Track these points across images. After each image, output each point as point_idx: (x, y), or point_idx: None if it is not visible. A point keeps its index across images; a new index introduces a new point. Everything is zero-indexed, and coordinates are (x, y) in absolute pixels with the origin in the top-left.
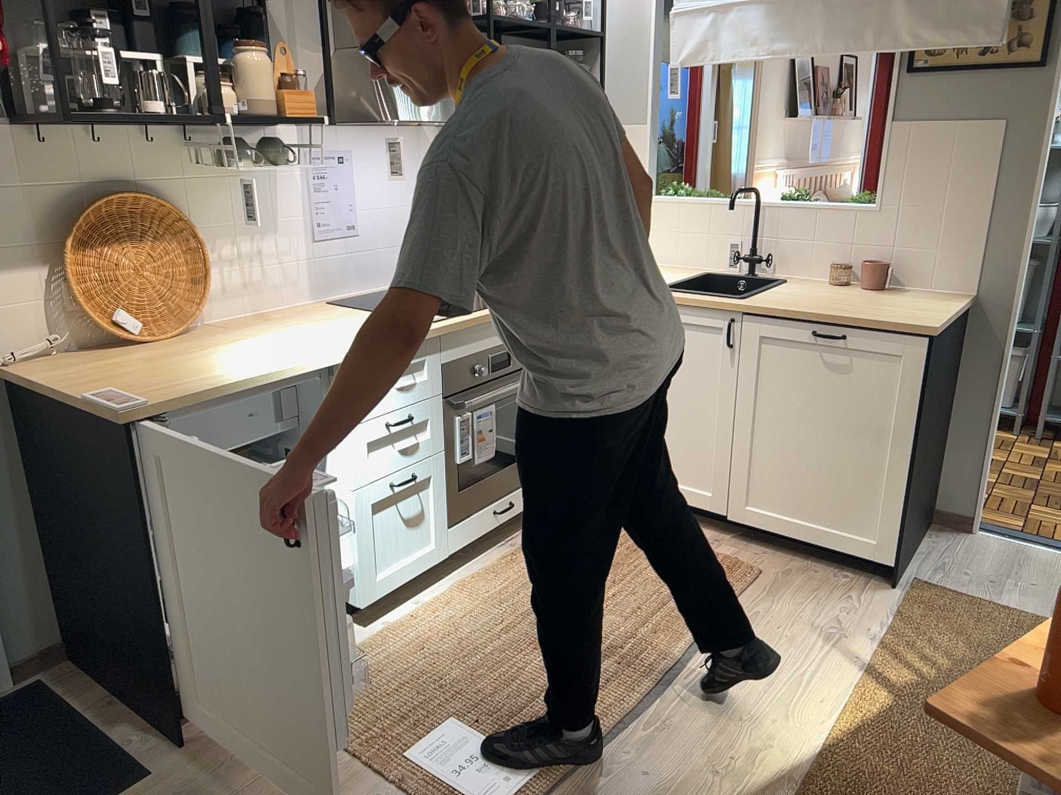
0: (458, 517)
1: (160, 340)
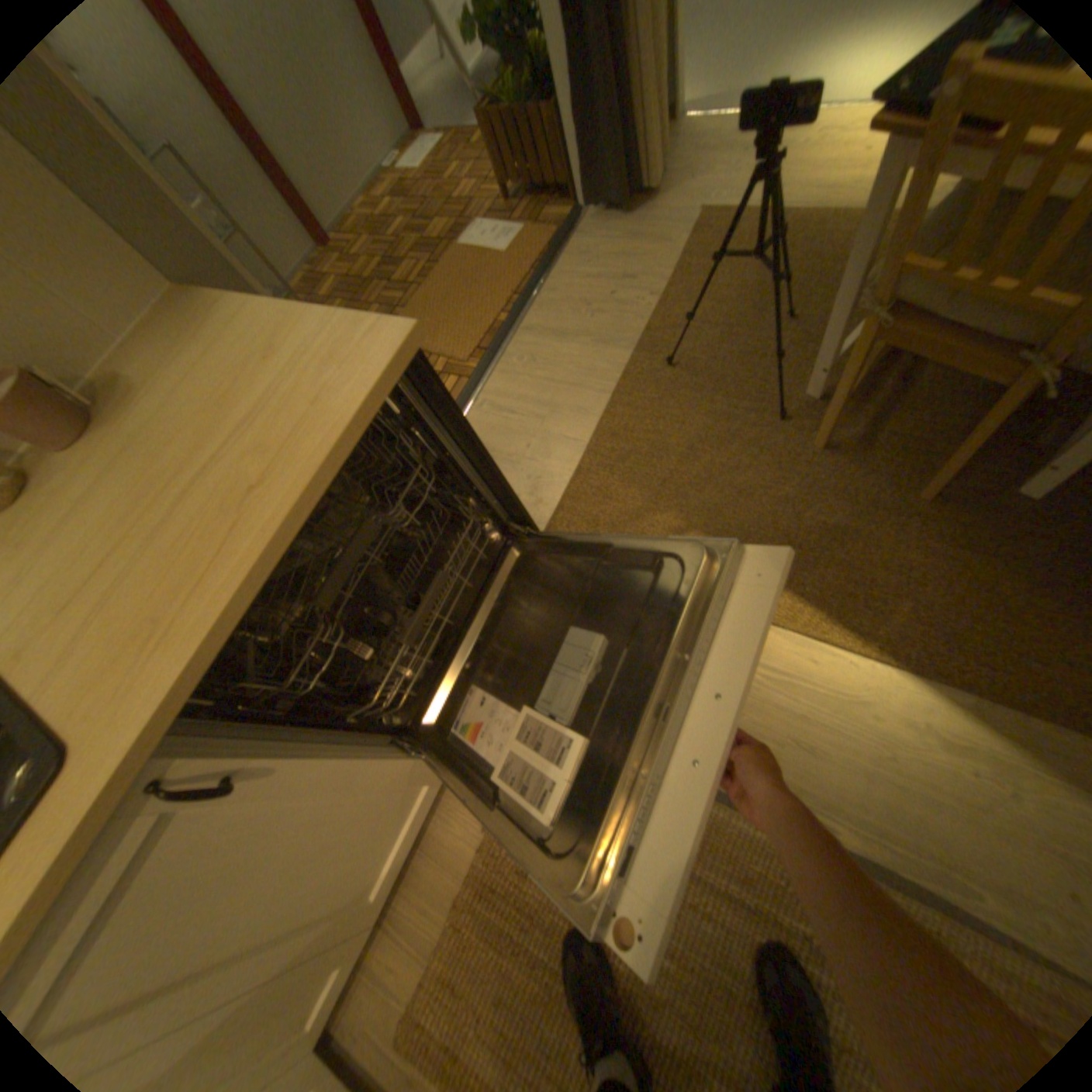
0: None
1: None
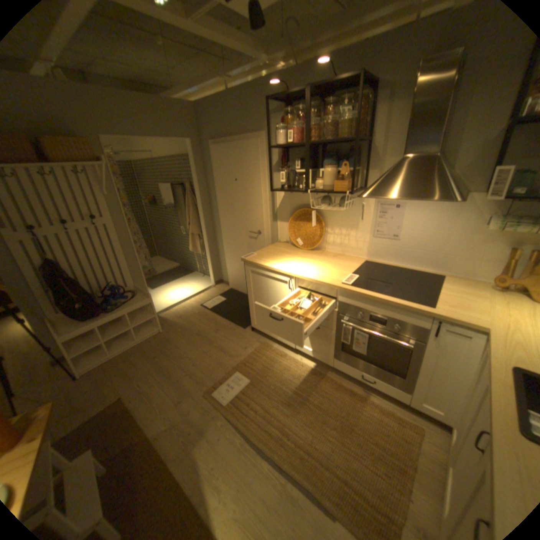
0: (346, 360)
1: (302, 249)
